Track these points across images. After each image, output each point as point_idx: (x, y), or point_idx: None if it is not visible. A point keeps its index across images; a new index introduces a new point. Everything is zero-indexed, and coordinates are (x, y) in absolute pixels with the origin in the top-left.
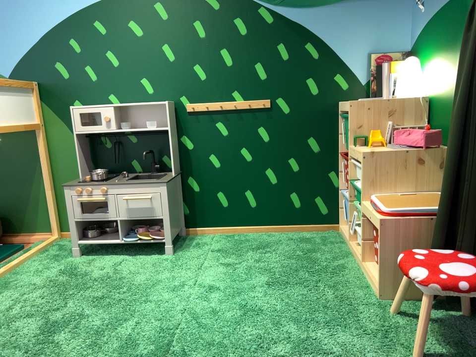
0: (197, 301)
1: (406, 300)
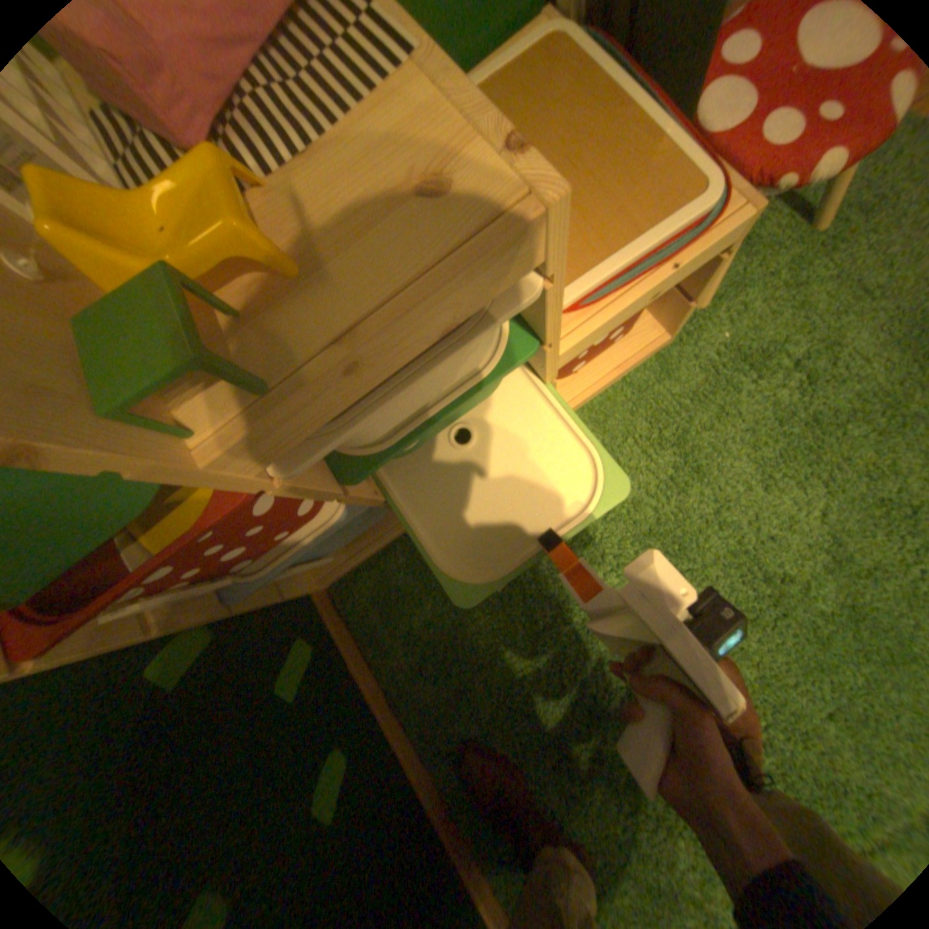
0: None
1: None
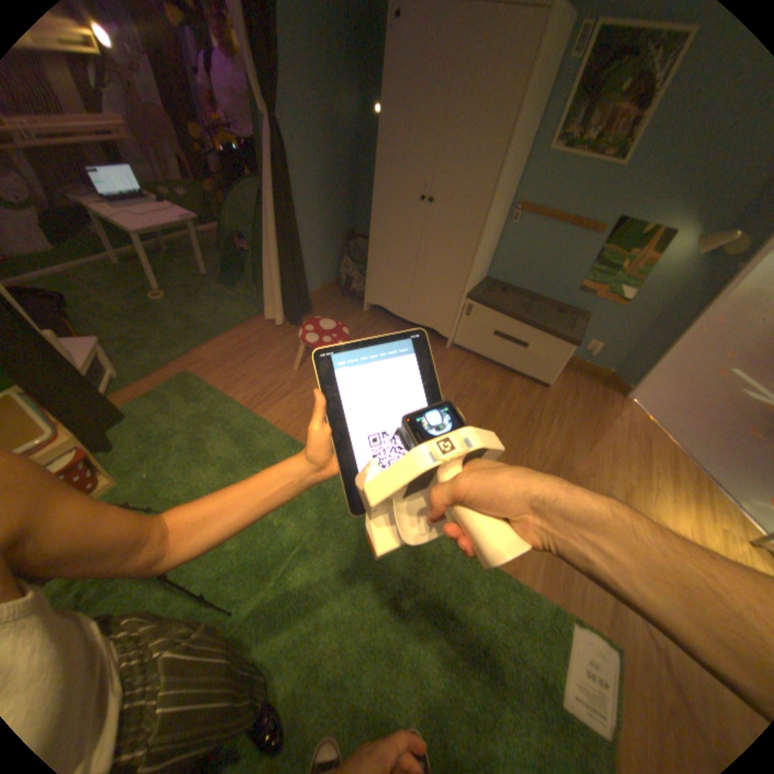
0: (242, 602)
1: (103, 470)
